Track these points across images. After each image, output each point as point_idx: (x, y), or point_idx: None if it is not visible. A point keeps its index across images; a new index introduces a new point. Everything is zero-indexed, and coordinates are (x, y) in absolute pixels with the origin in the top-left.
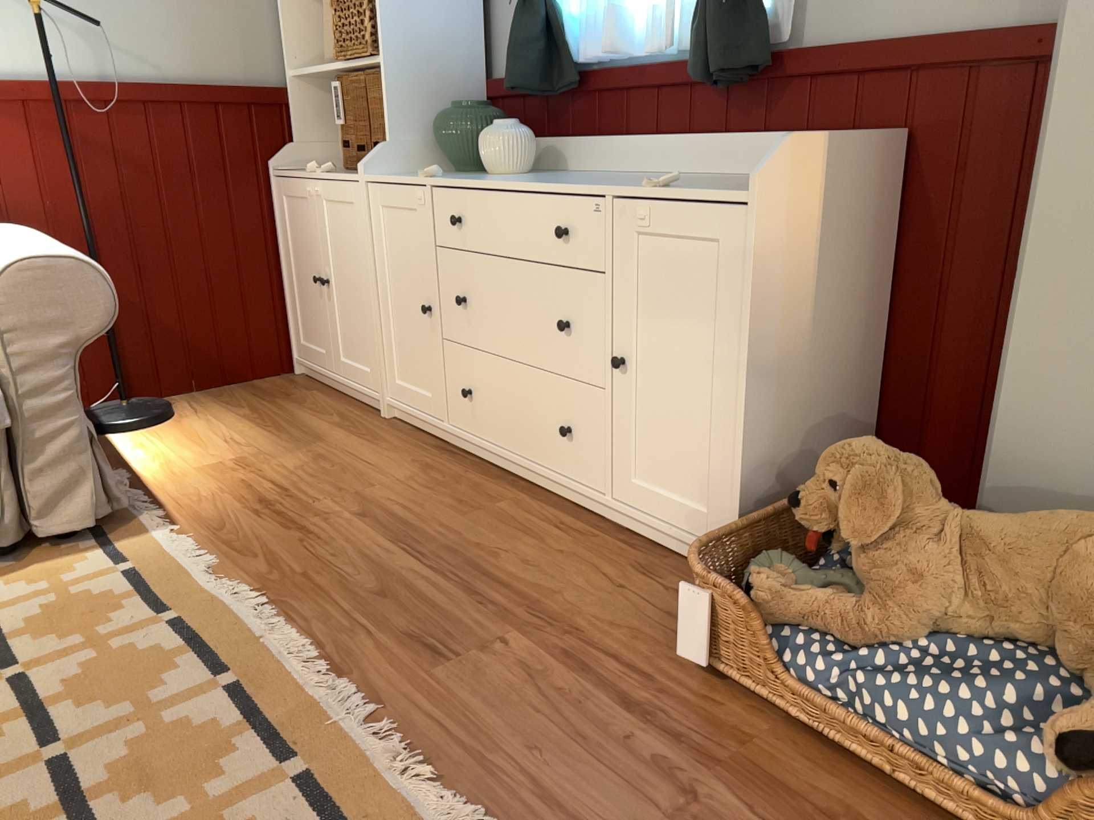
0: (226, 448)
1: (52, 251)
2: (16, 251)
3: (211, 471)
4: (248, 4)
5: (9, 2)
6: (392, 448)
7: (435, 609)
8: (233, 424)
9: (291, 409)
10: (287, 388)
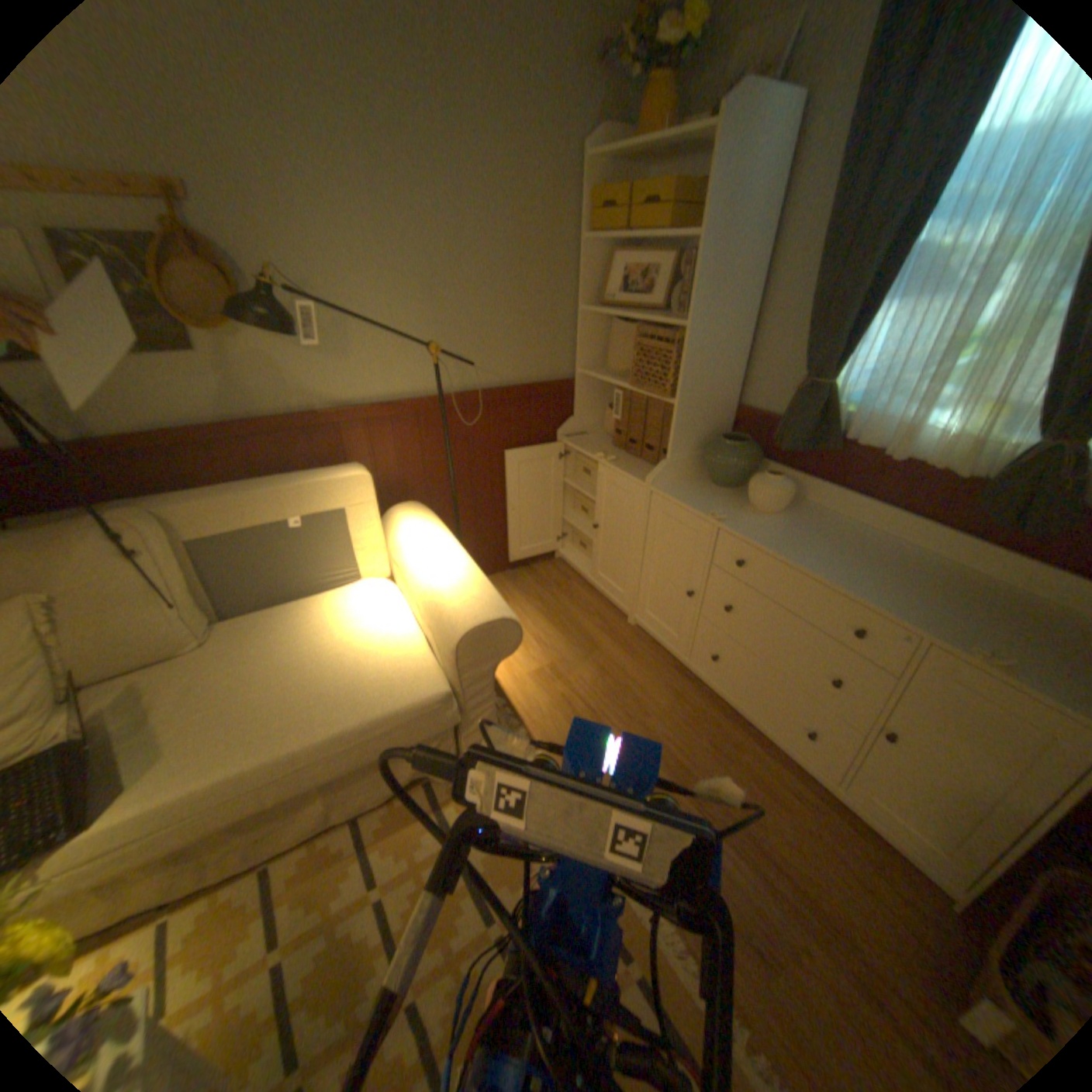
0: (538, 649)
1: (484, 606)
2: (455, 595)
3: (538, 679)
4: (557, 319)
5: (409, 340)
6: (647, 665)
7: (745, 896)
8: (533, 617)
9: (566, 603)
10: (554, 574)
